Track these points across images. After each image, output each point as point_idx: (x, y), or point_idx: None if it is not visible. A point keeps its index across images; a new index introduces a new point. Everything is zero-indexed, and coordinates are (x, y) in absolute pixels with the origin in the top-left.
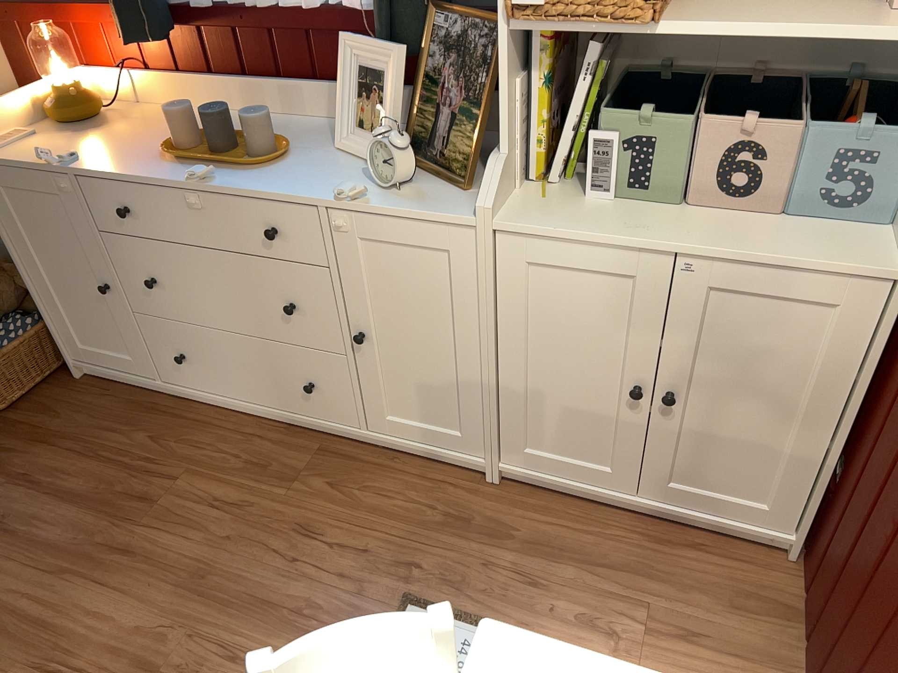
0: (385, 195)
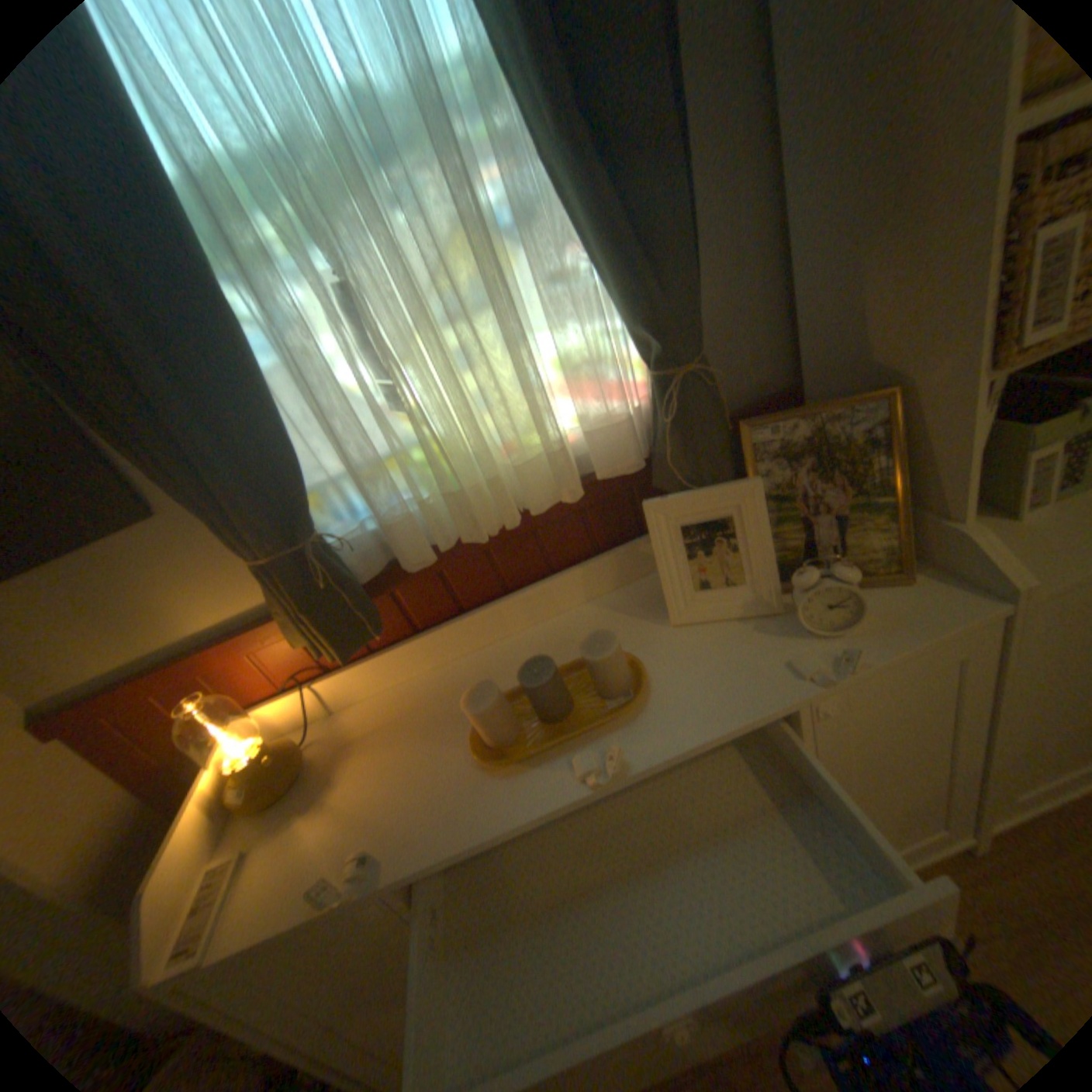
0: (851, 639)
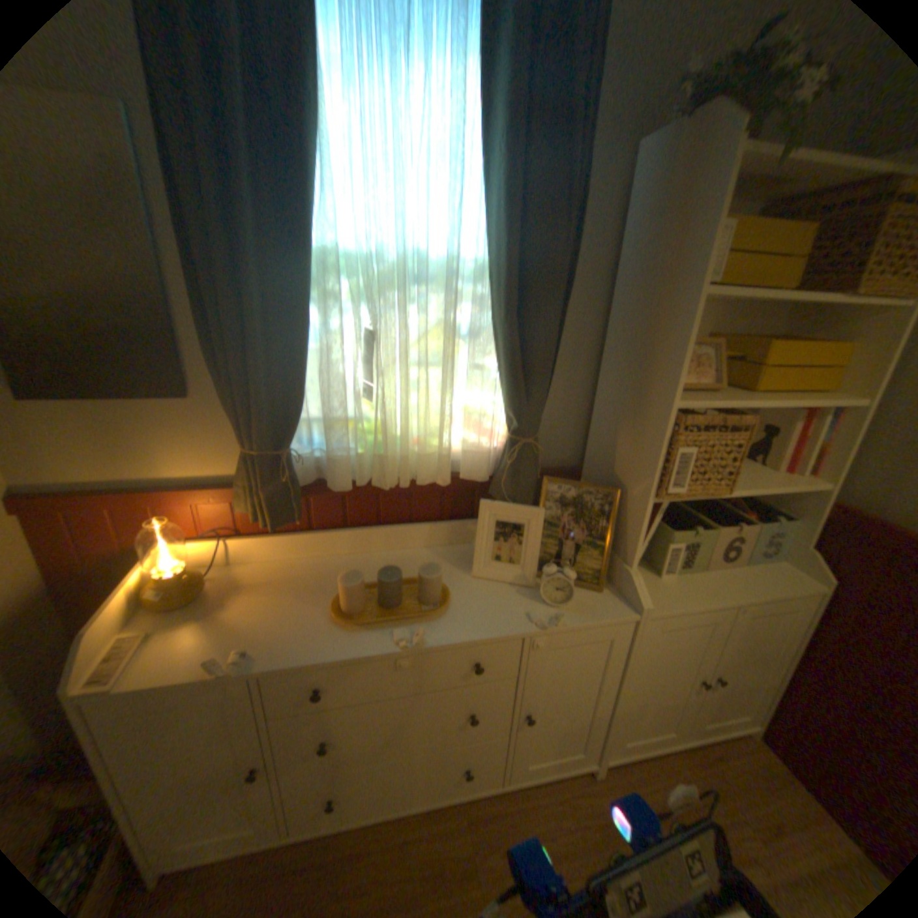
0: (561, 611)
